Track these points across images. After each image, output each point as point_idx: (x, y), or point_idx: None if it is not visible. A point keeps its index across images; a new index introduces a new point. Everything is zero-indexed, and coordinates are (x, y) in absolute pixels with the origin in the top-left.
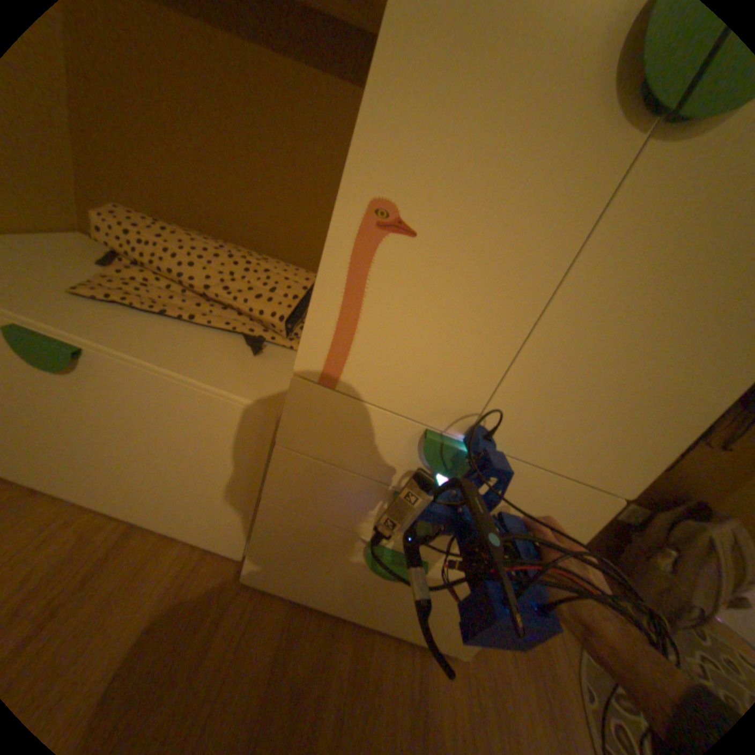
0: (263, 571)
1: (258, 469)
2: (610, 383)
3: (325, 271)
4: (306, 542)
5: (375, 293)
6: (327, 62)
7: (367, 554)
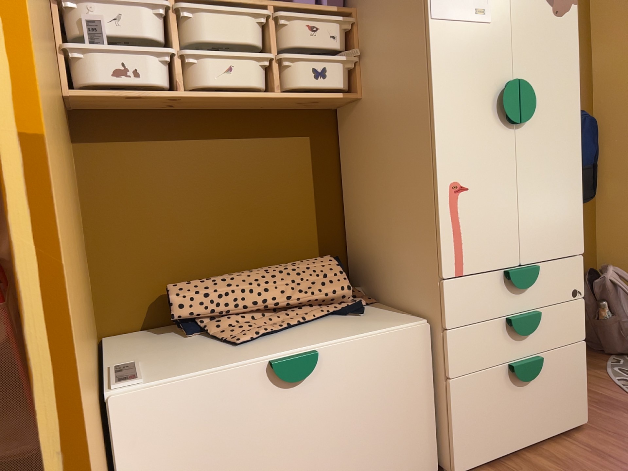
0: (466, 450)
1: (429, 372)
2: (550, 208)
3: (441, 222)
4: (481, 397)
5: (464, 220)
6: (277, 129)
7: (512, 377)
